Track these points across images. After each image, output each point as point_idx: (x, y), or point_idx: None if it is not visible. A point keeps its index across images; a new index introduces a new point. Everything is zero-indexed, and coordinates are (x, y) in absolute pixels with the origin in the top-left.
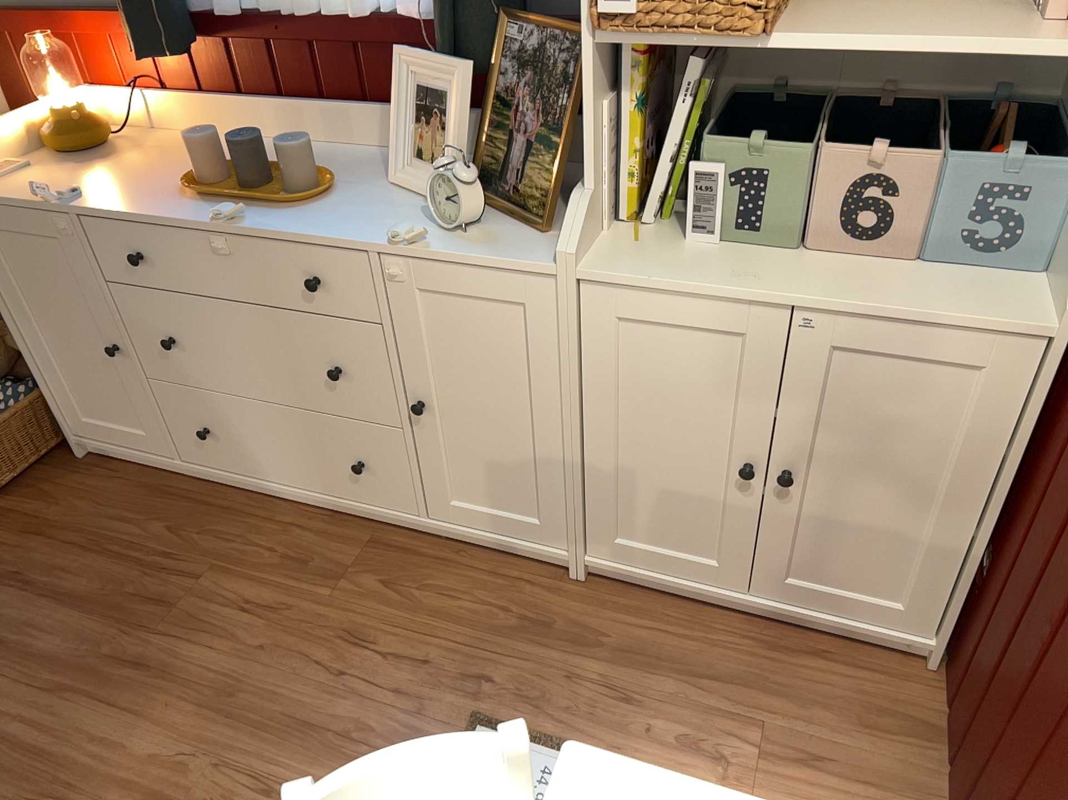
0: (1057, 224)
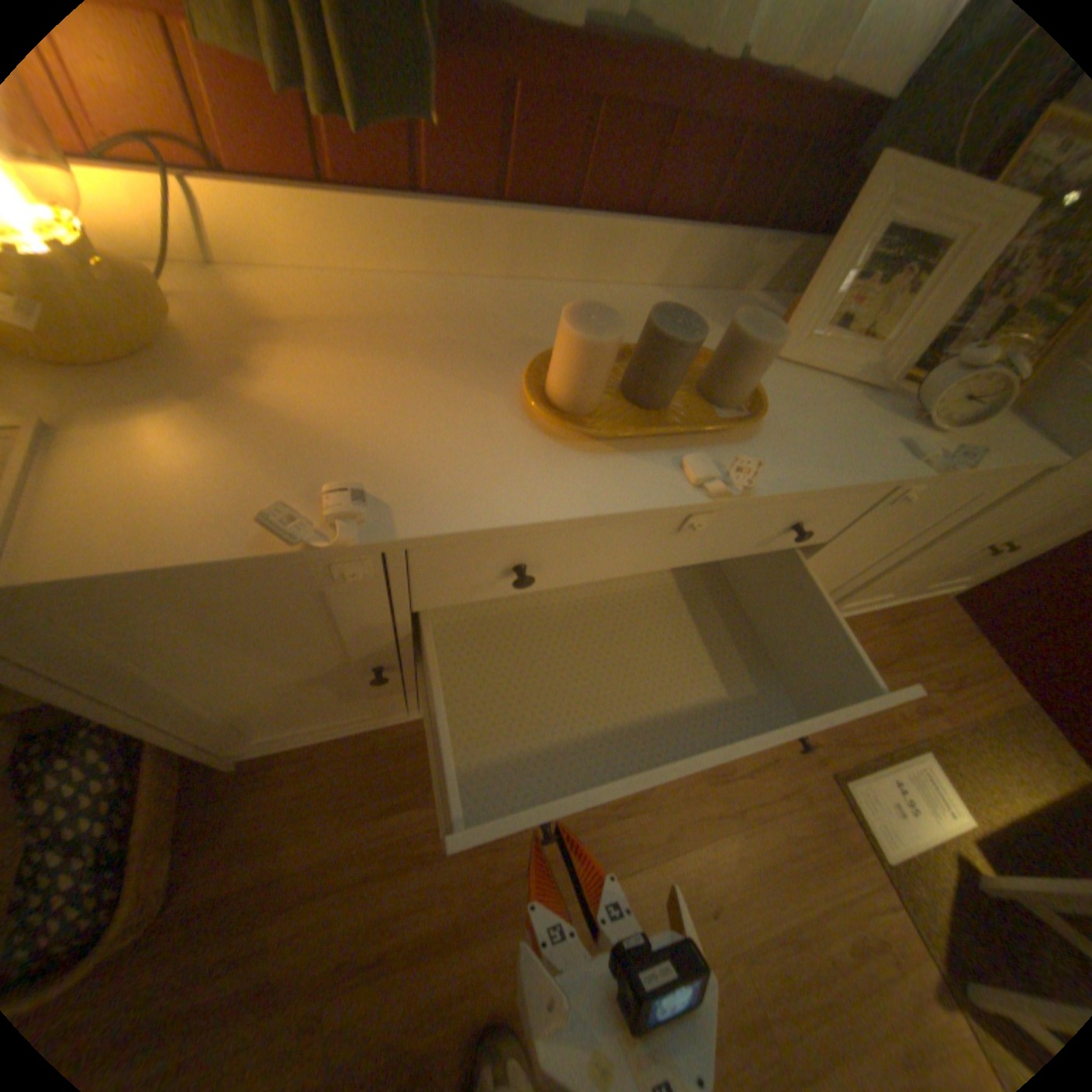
0: None
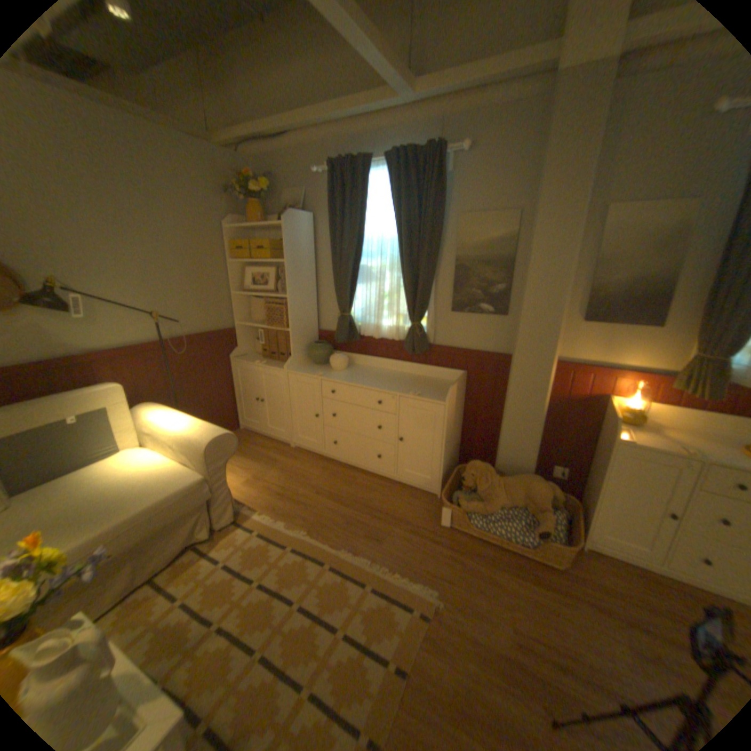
0: None
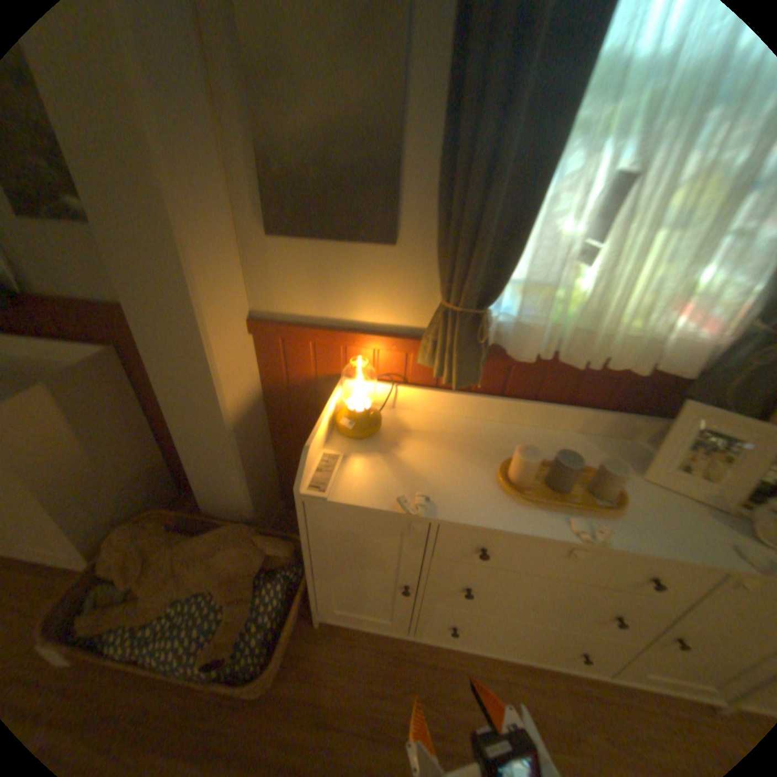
0: None
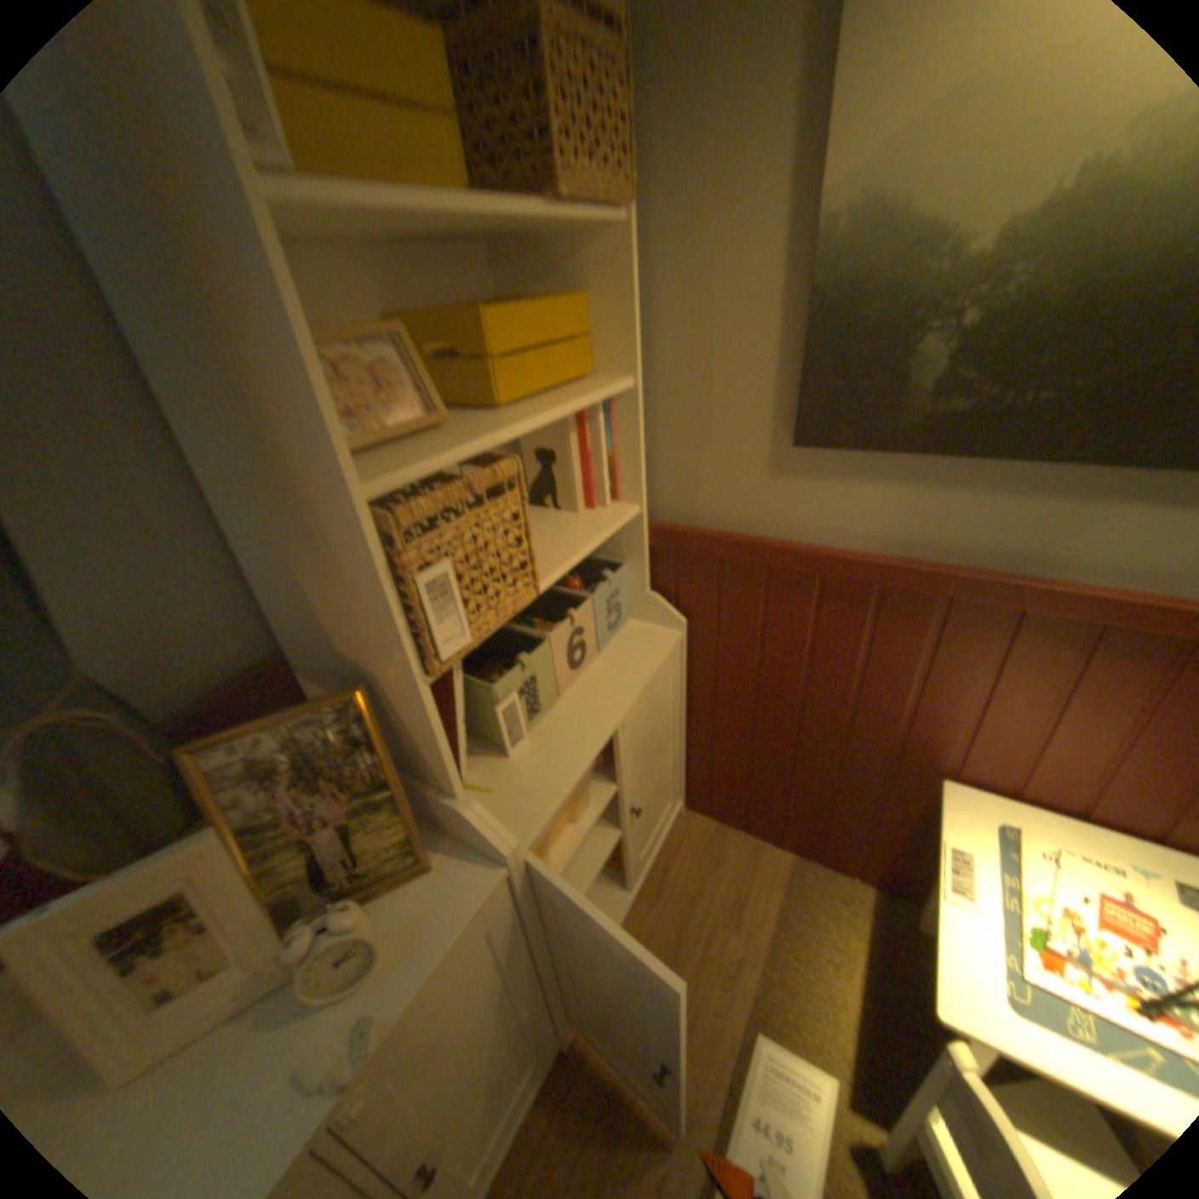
0: (632, 590)
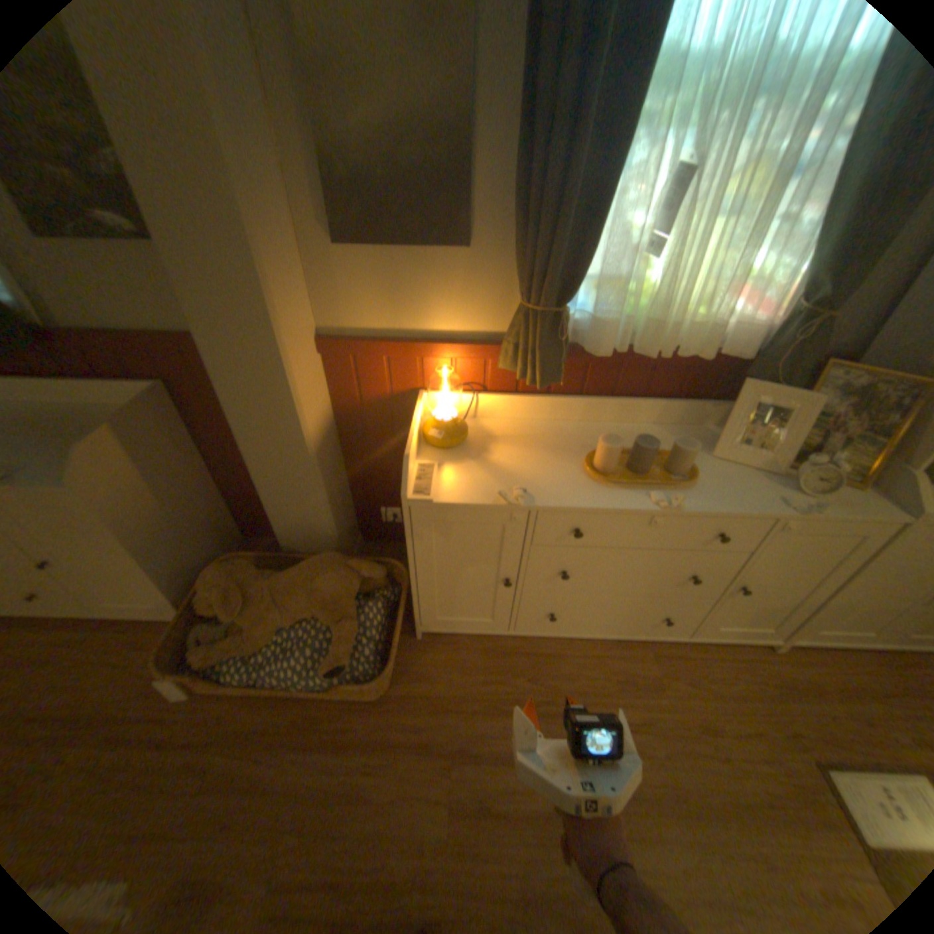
0: None
